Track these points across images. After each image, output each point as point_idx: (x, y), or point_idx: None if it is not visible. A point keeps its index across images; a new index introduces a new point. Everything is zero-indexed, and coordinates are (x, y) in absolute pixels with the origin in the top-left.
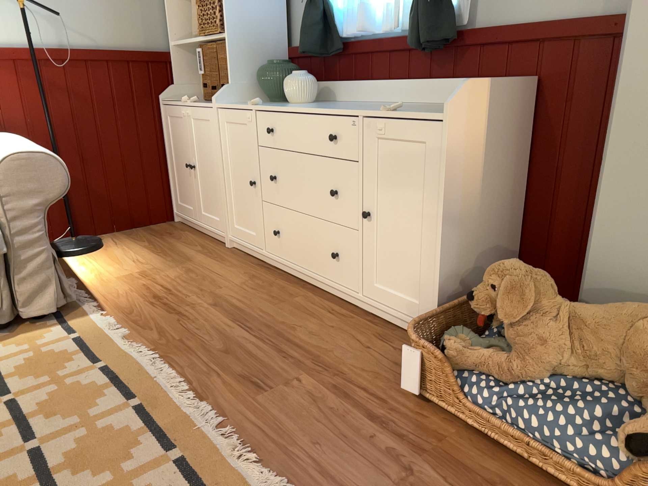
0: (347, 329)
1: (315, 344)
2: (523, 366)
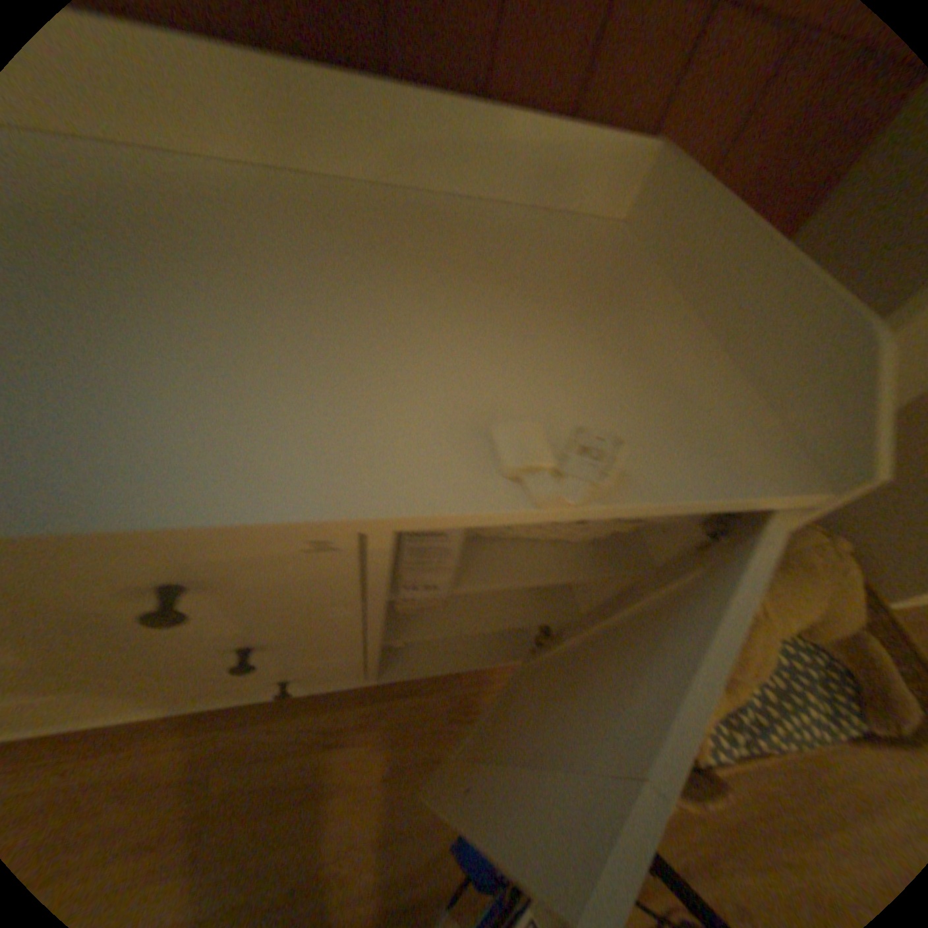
0: (406, 752)
1: (417, 858)
2: (740, 687)
